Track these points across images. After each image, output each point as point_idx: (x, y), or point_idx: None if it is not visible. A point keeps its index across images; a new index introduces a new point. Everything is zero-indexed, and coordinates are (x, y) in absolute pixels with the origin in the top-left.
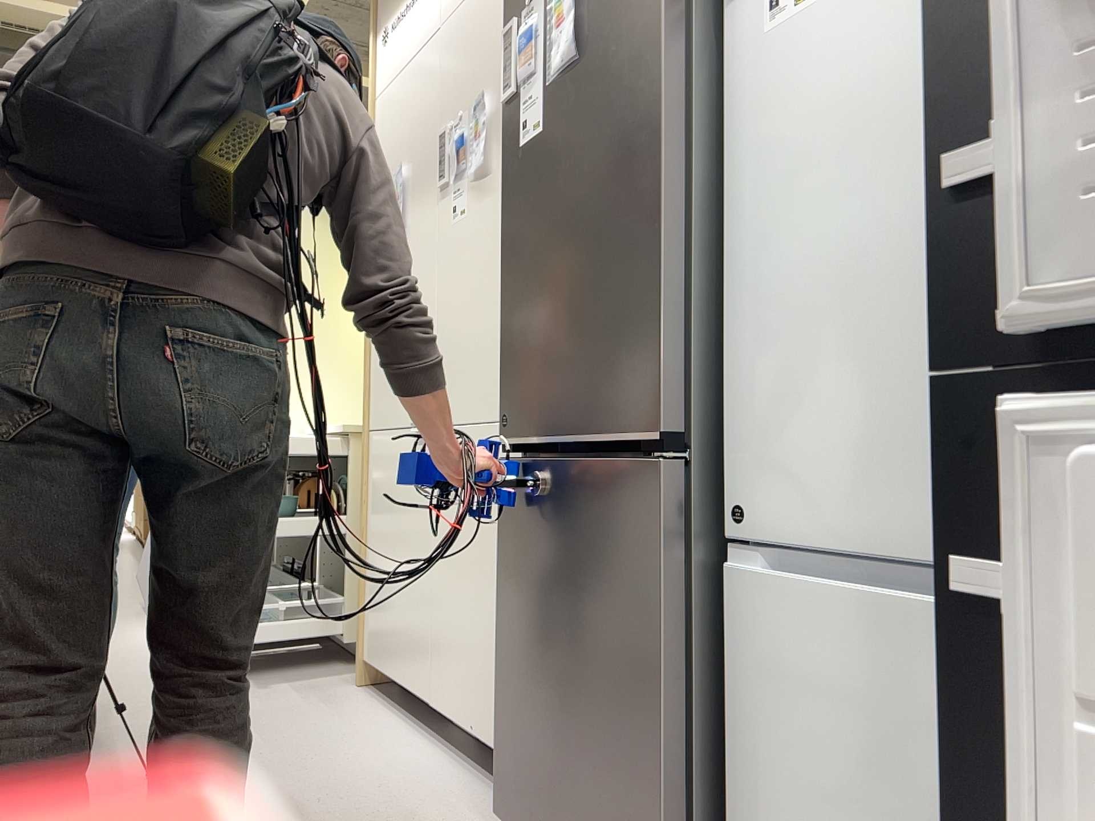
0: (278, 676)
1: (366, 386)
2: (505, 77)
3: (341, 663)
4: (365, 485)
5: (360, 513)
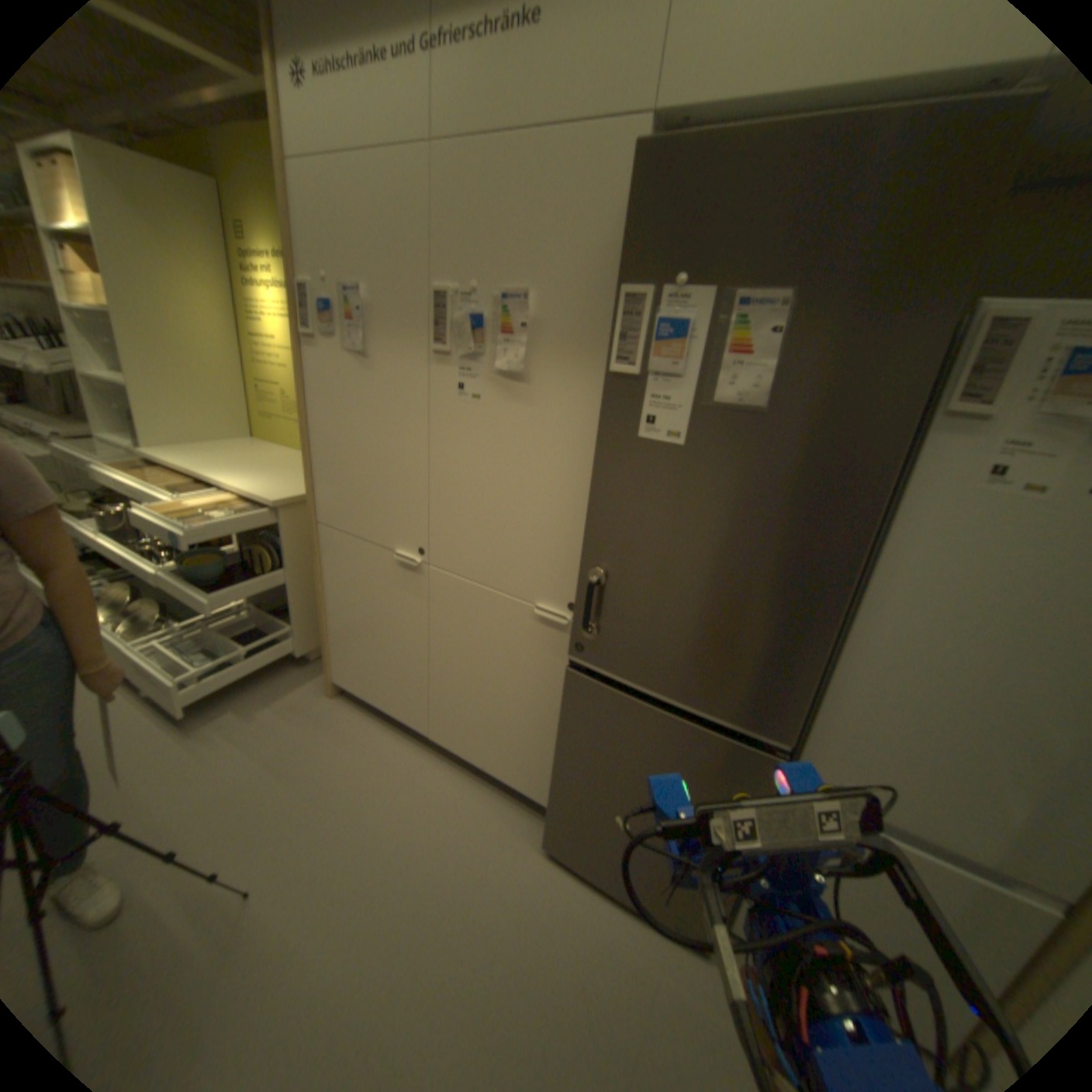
0: (249, 698)
1: (311, 483)
2: (621, 345)
3: (292, 667)
4: (319, 564)
5: (315, 584)
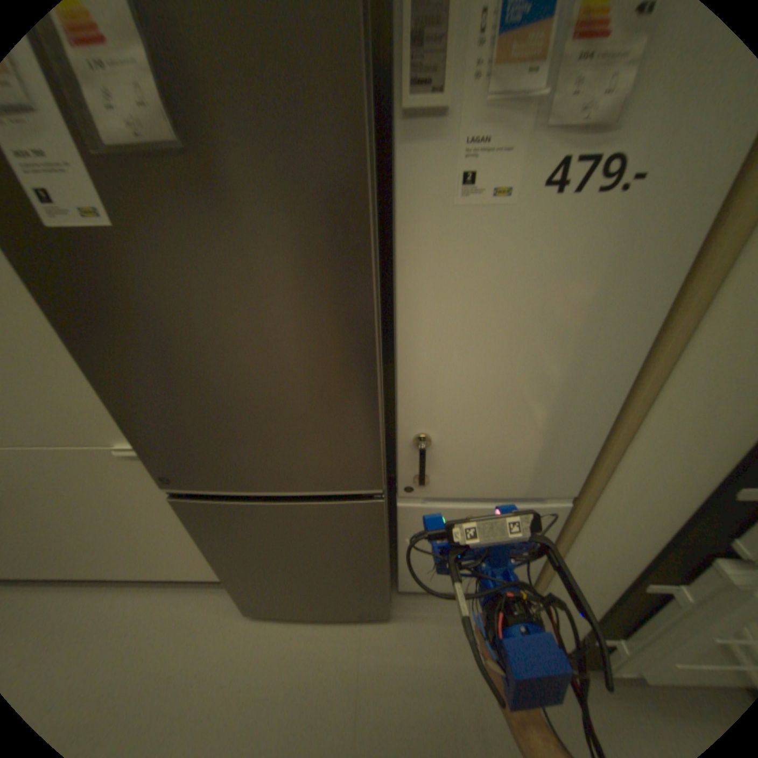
0: None
1: None
2: None
3: None
4: None
5: None
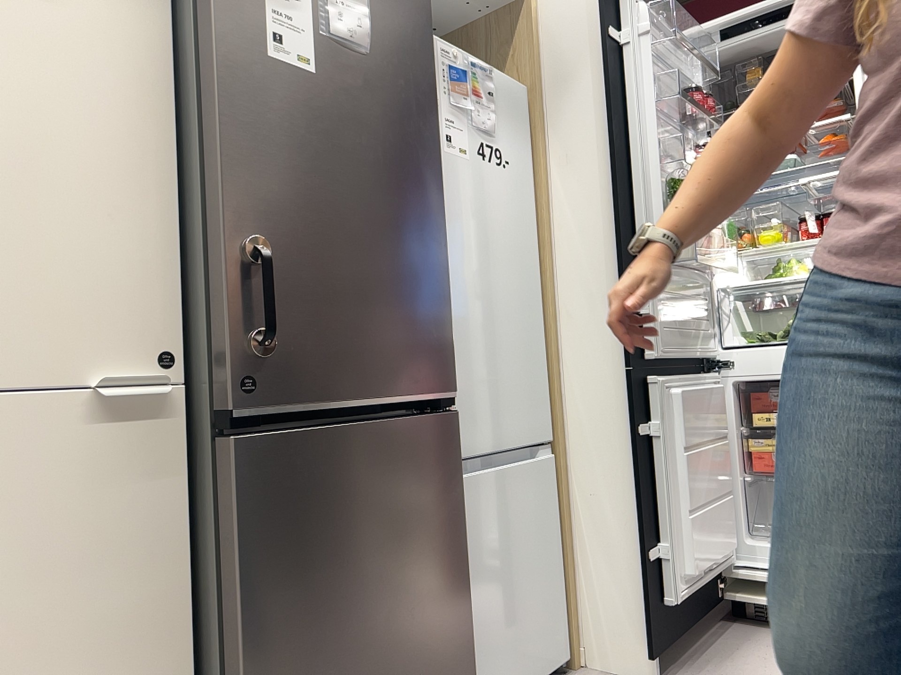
0: None
1: None
2: None
3: None
4: None
5: None
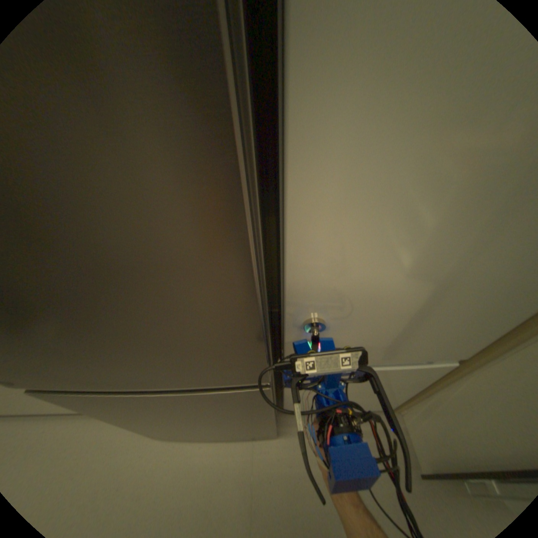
0: None
1: None
2: None
3: None
4: None
5: None
